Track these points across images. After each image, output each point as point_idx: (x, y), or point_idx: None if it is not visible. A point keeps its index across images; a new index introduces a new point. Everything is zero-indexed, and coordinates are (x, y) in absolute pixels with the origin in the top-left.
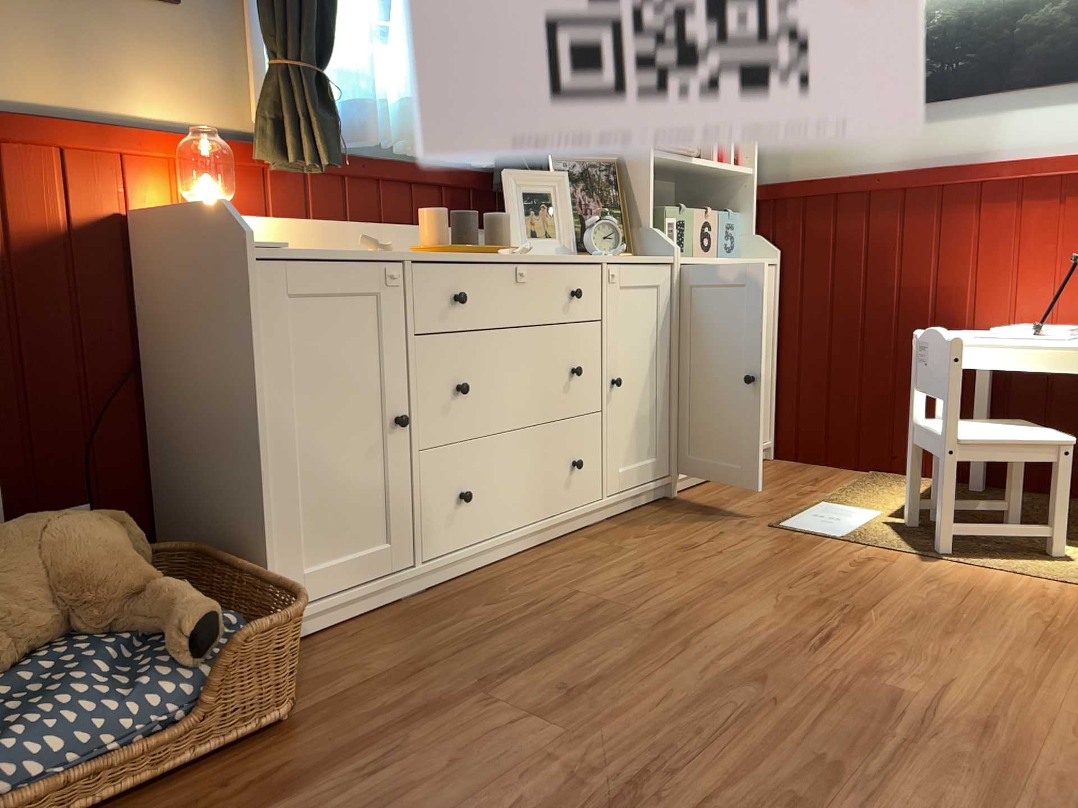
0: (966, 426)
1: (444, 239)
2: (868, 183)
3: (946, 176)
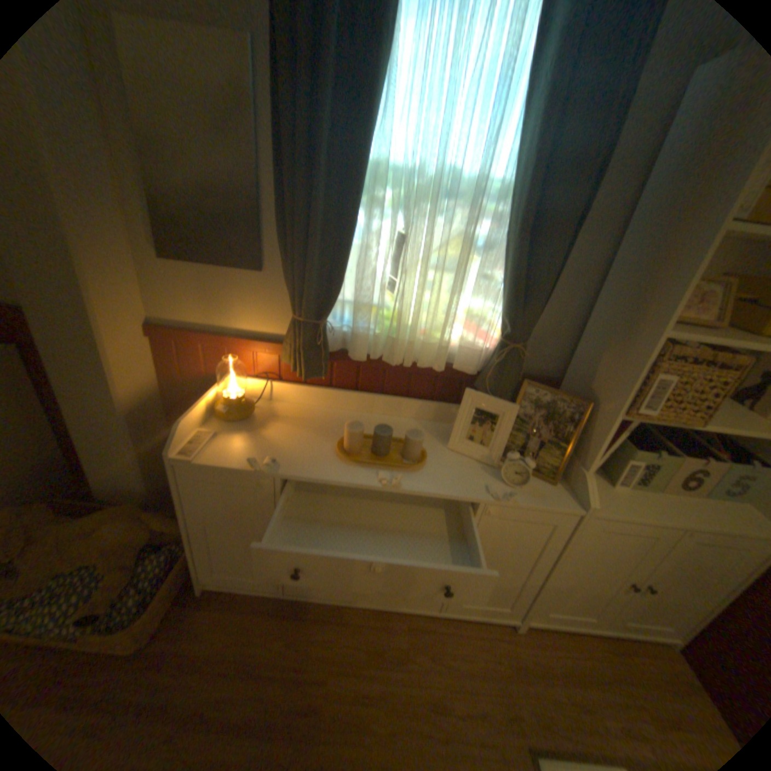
0: None
1: (355, 448)
2: None
3: None
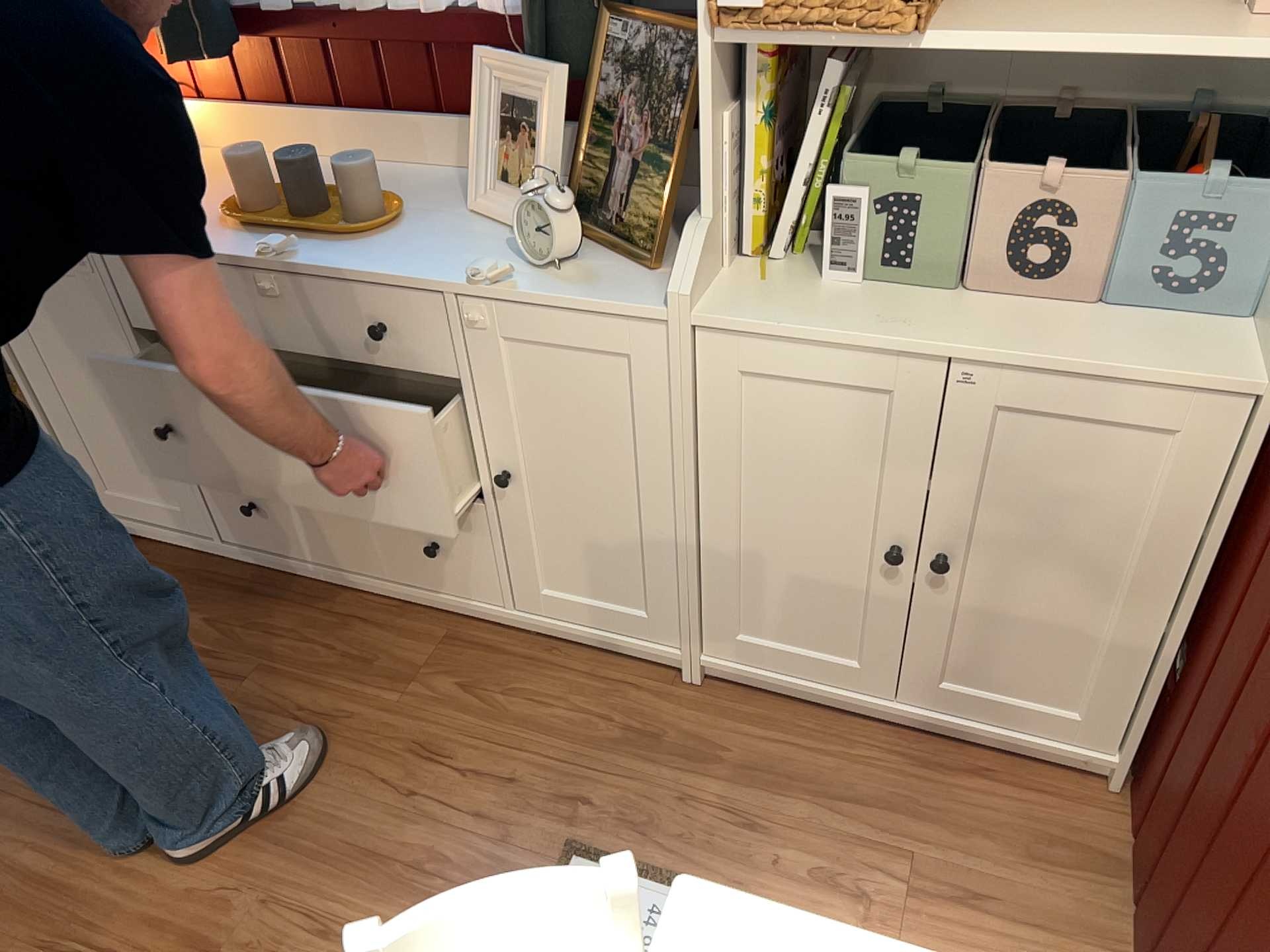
0: None
1: (251, 197)
2: None
3: None
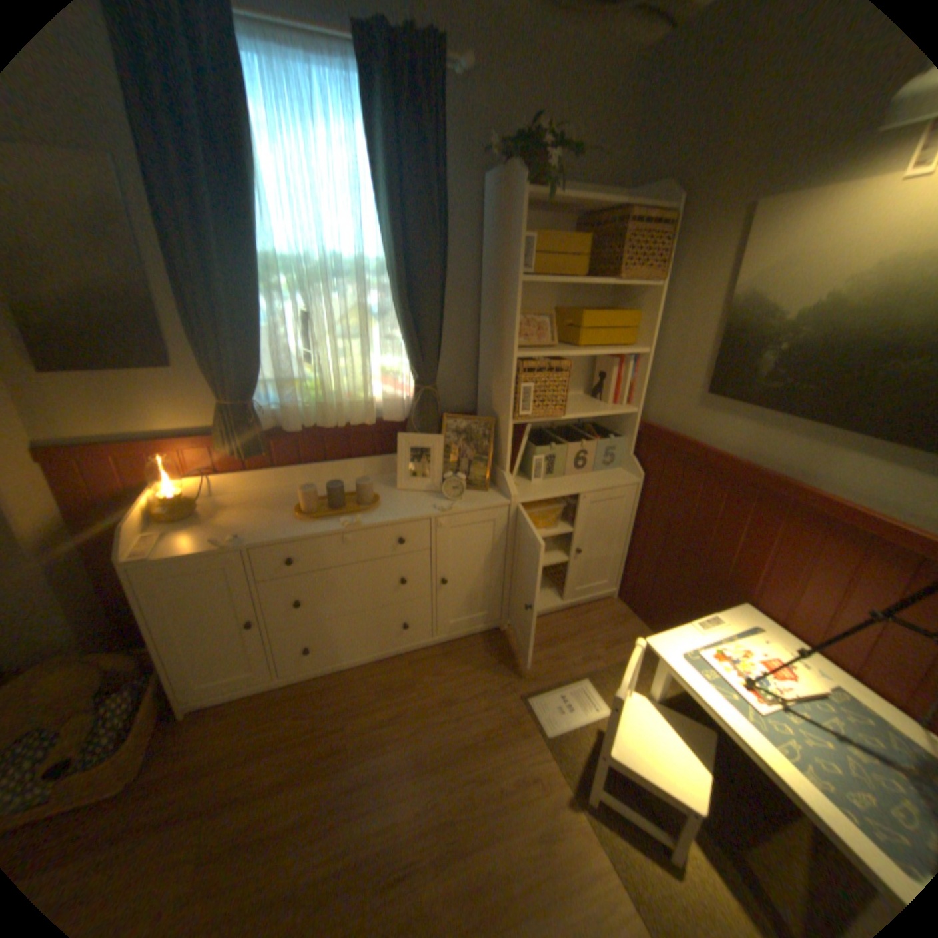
0: (652, 729)
1: (311, 507)
2: (710, 458)
3: (770, 483)
